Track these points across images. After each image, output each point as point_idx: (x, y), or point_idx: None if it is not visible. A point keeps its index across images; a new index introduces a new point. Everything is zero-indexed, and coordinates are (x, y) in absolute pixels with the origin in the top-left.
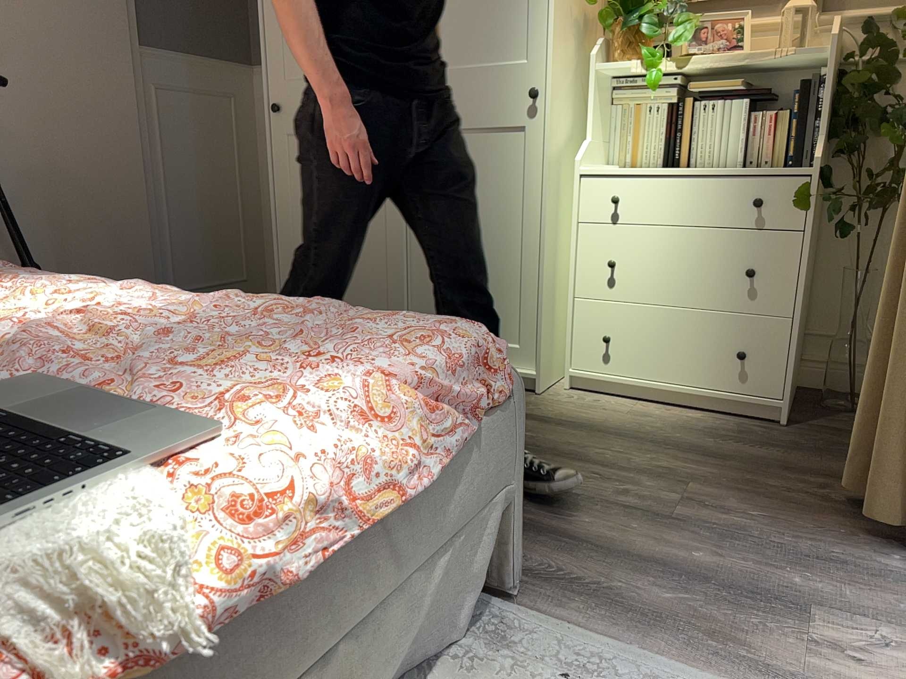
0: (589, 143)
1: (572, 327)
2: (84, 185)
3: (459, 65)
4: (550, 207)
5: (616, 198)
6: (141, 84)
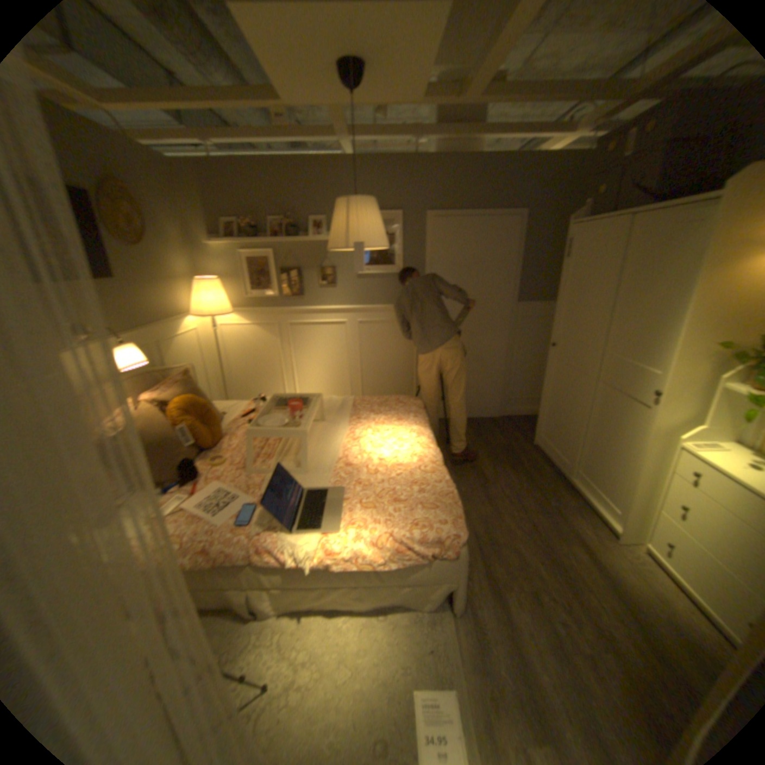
0: (705, 429)
1: (655, 524)
2: (478, 358)
3: (629, 359)
4: (652, 457)
5: (697, 474)
6: (512, 318)
